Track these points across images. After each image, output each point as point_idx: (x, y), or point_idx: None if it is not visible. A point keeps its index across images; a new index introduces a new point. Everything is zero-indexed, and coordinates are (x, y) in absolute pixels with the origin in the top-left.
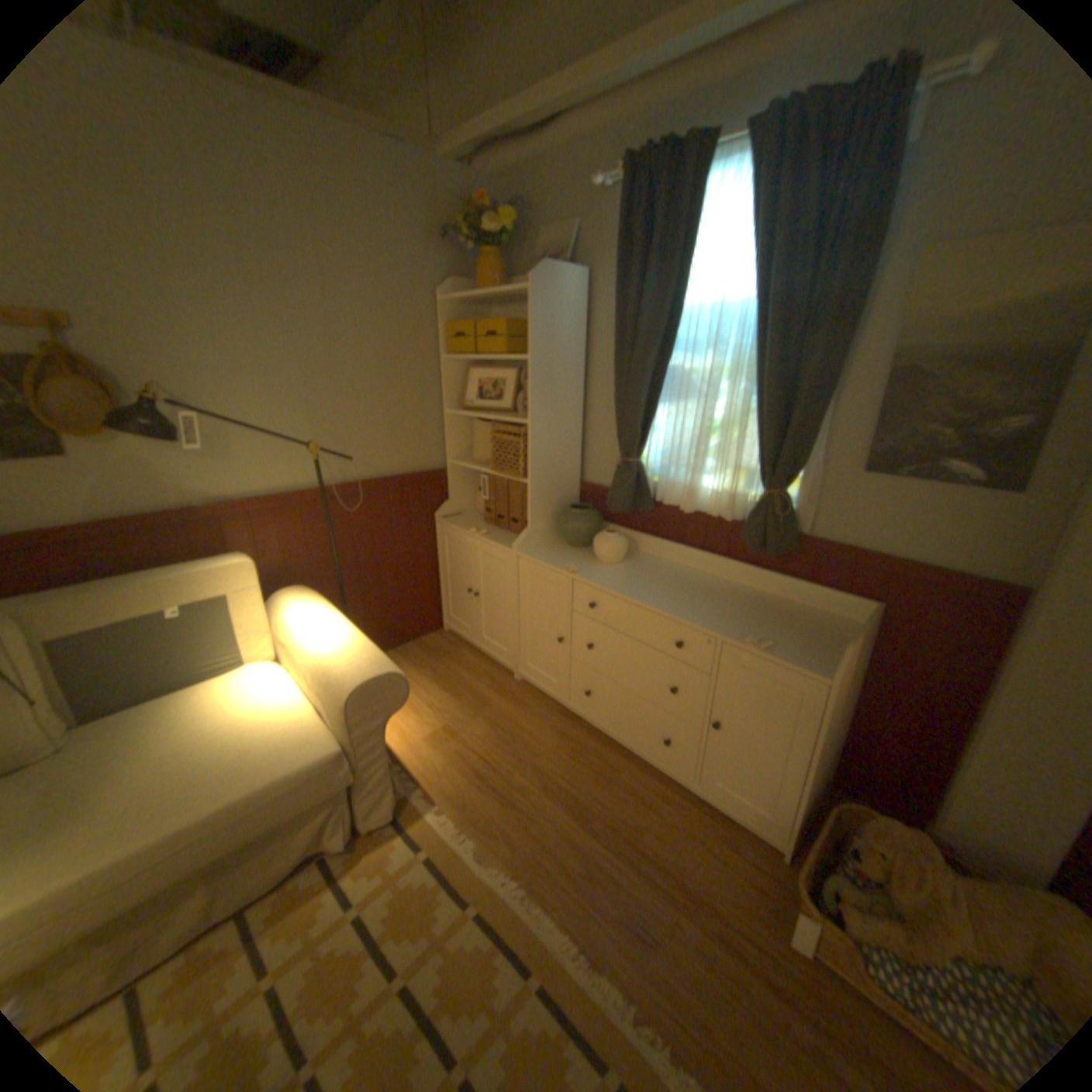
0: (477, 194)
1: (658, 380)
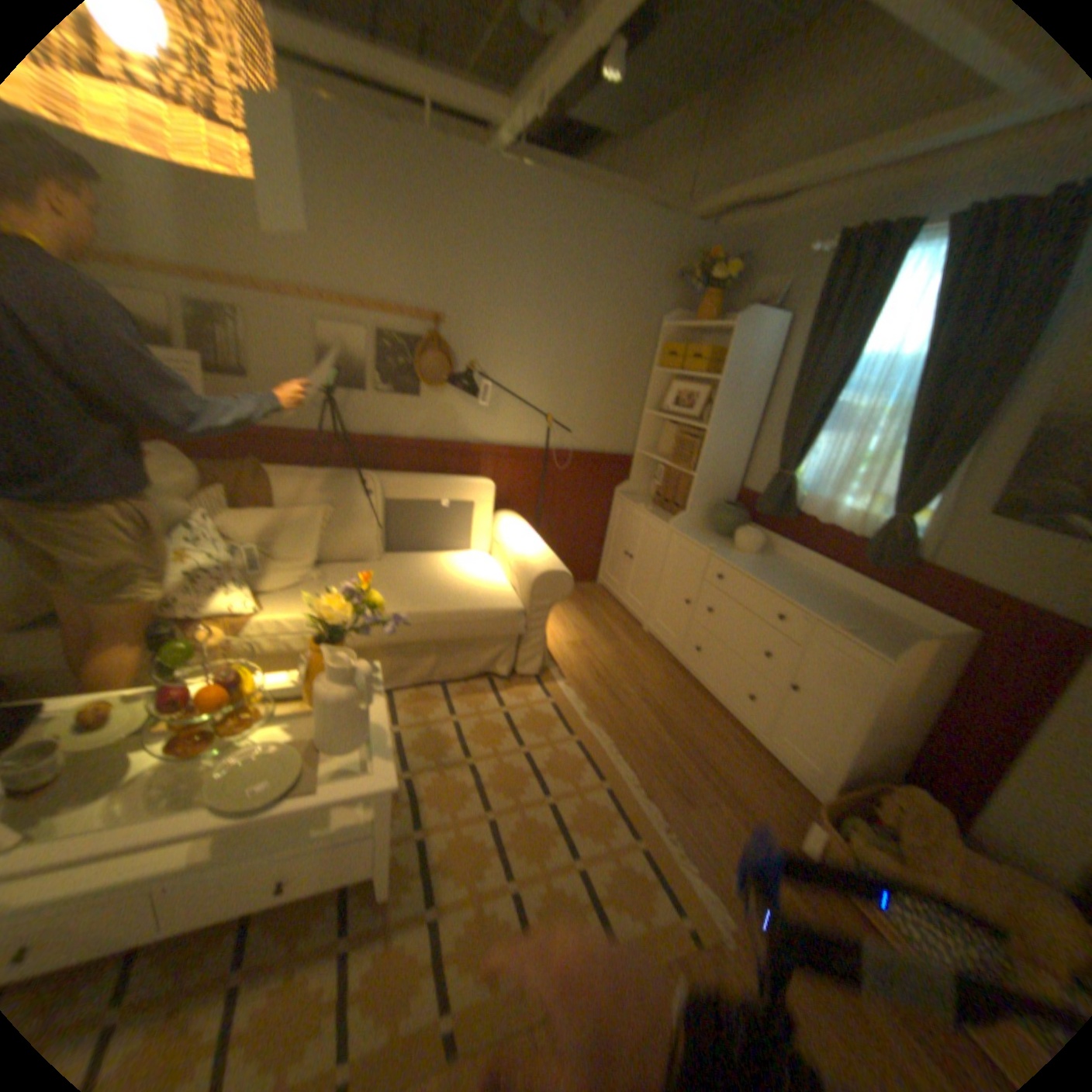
0: (716, 245)
1: (826, 411)
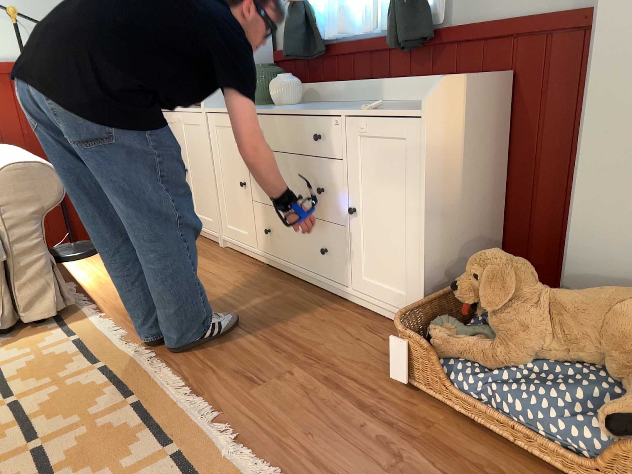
0: None
1: None
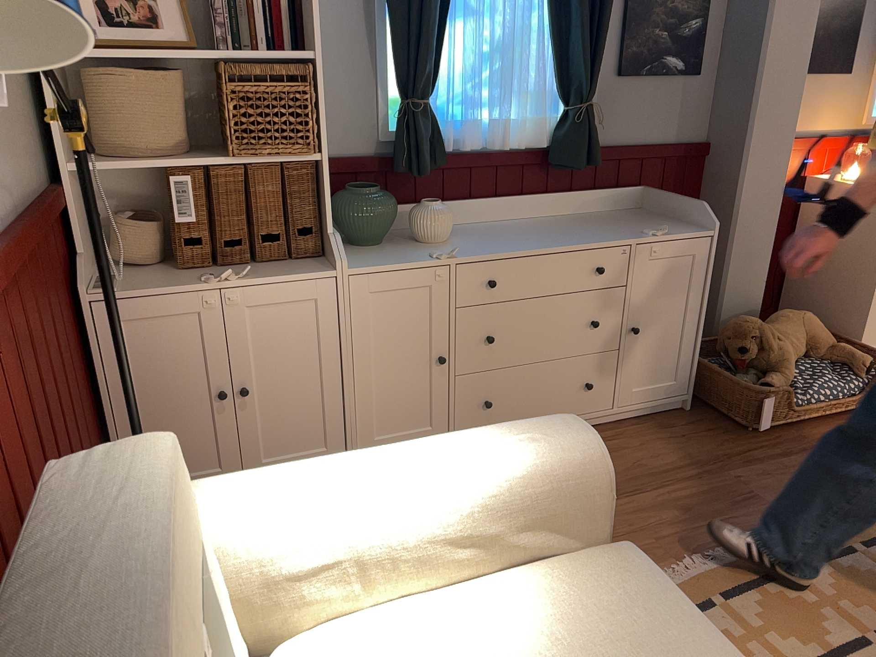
0: None
1: None
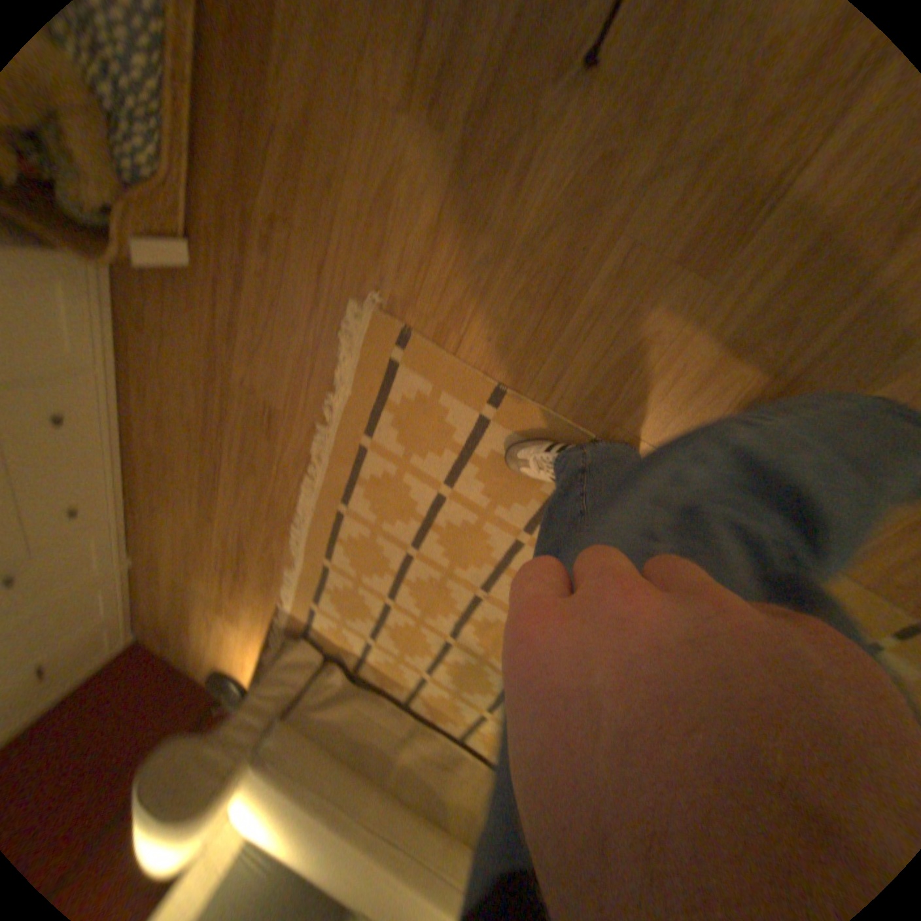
0: None
1: None
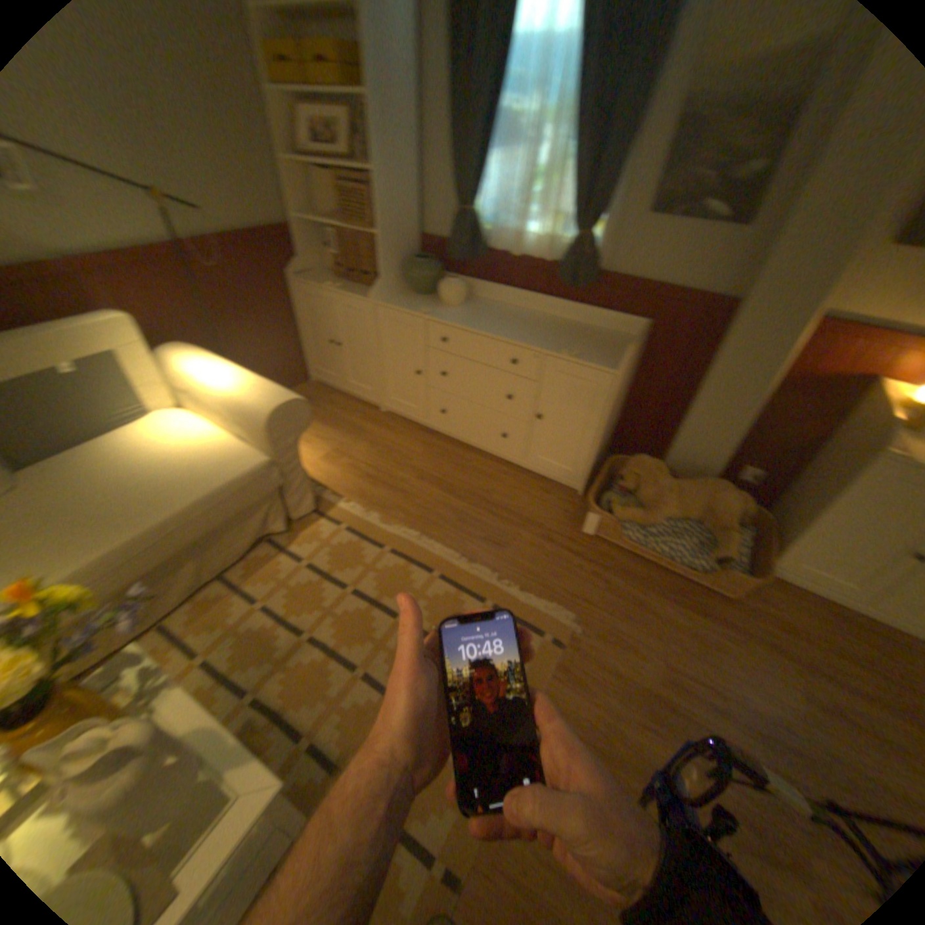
0: None
1: (492, 123)
